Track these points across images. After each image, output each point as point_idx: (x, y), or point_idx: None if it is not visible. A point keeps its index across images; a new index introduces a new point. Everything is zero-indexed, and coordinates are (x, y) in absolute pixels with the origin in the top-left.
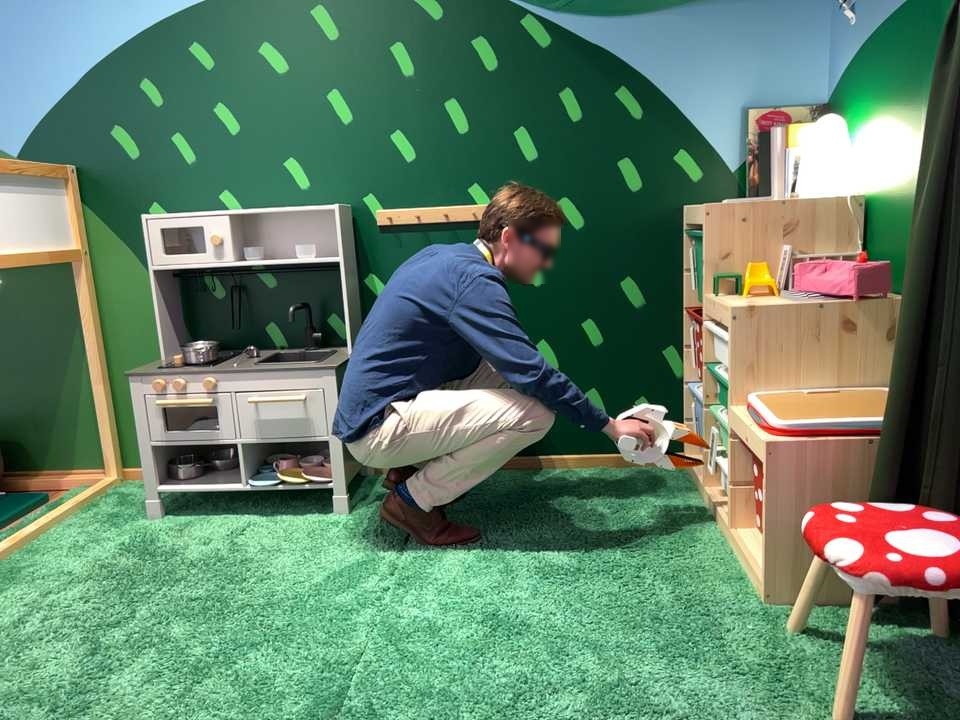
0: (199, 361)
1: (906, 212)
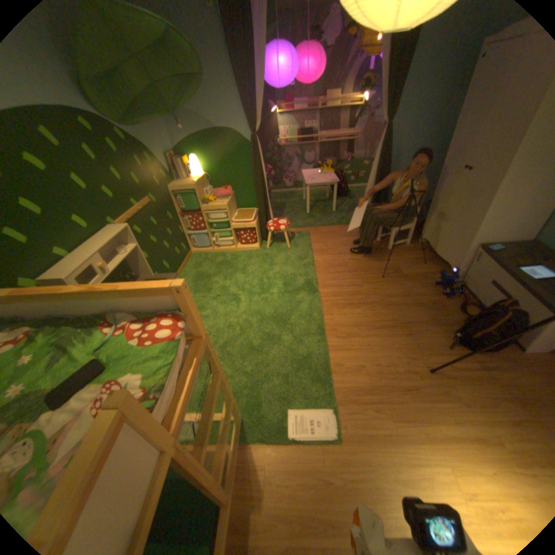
0: None
1: (223, 176)
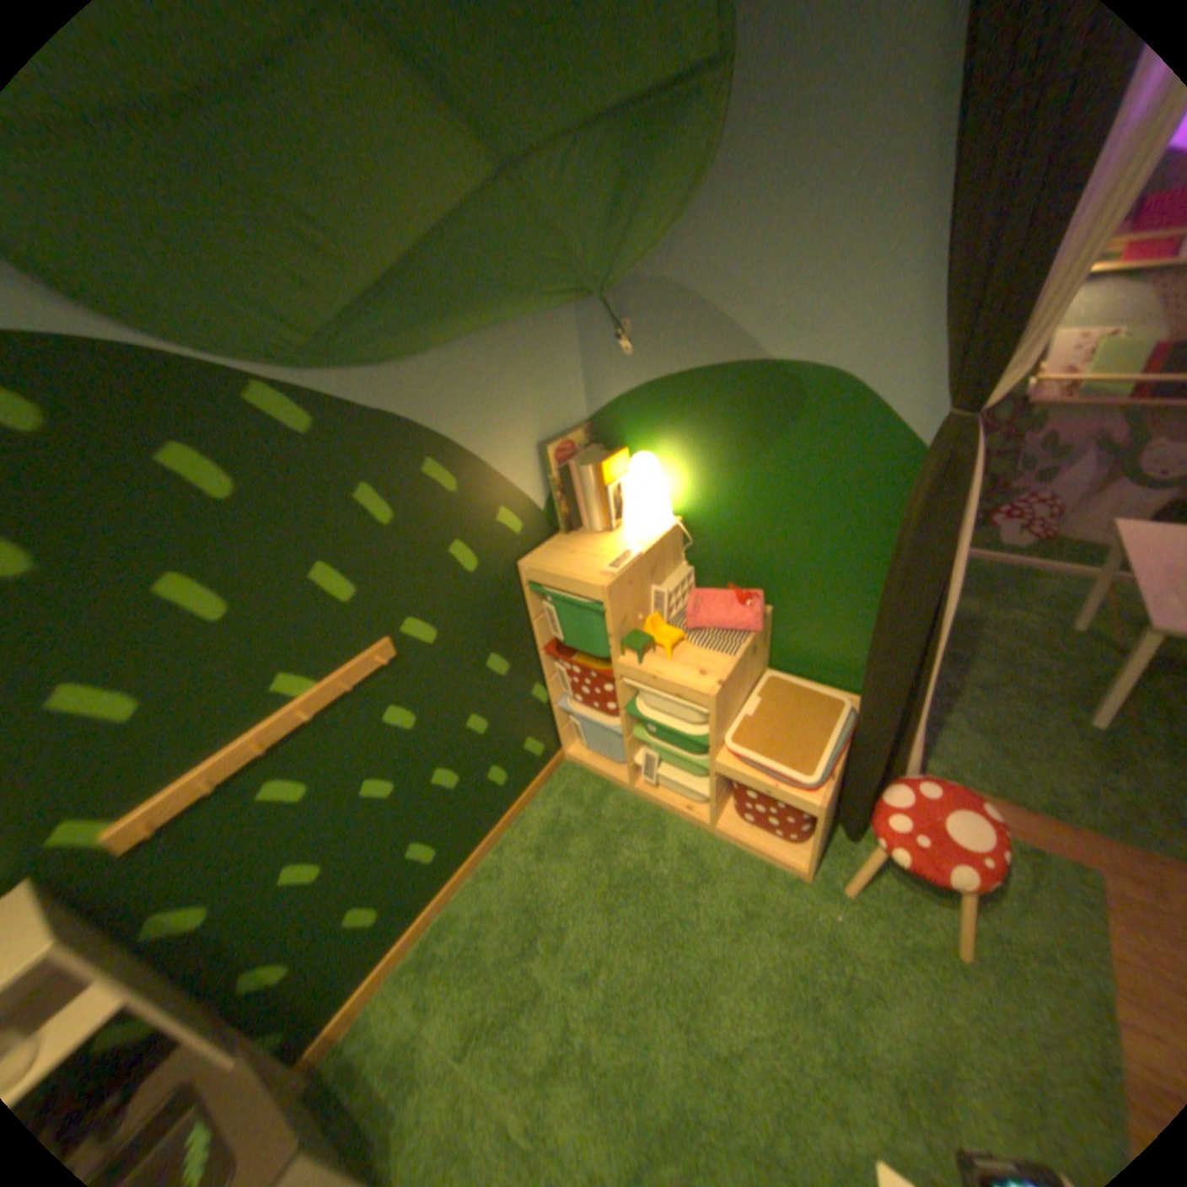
0: None
1: (748, 542)
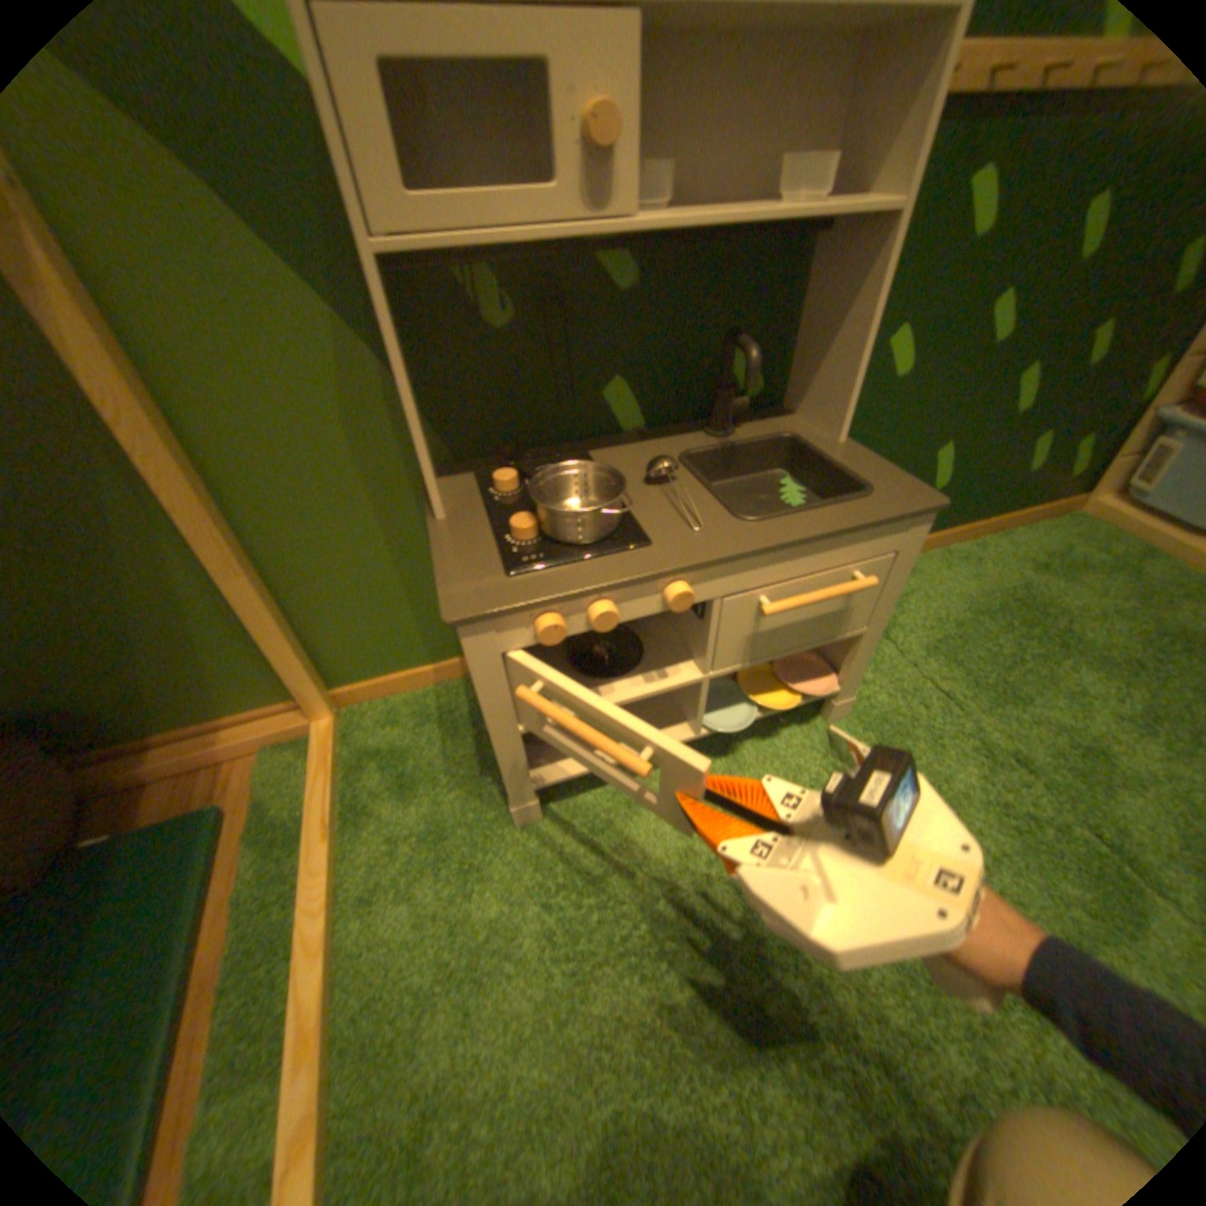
0: (610, 532)
1: None
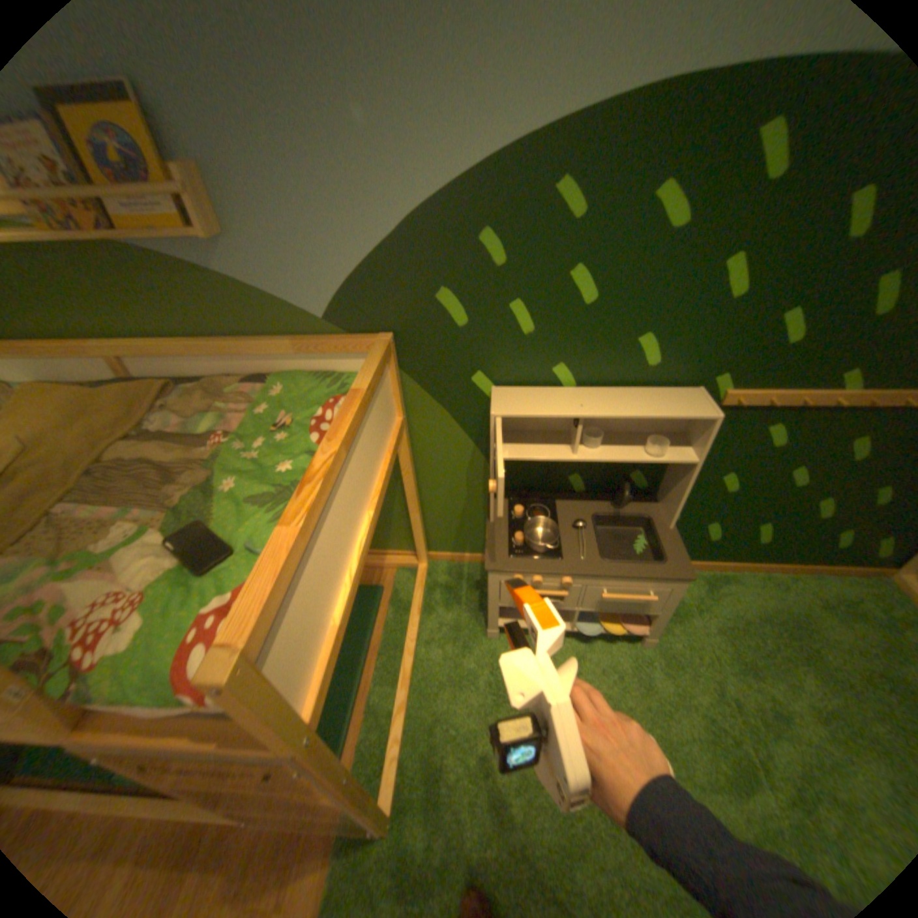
0: (548, 551)
1: None
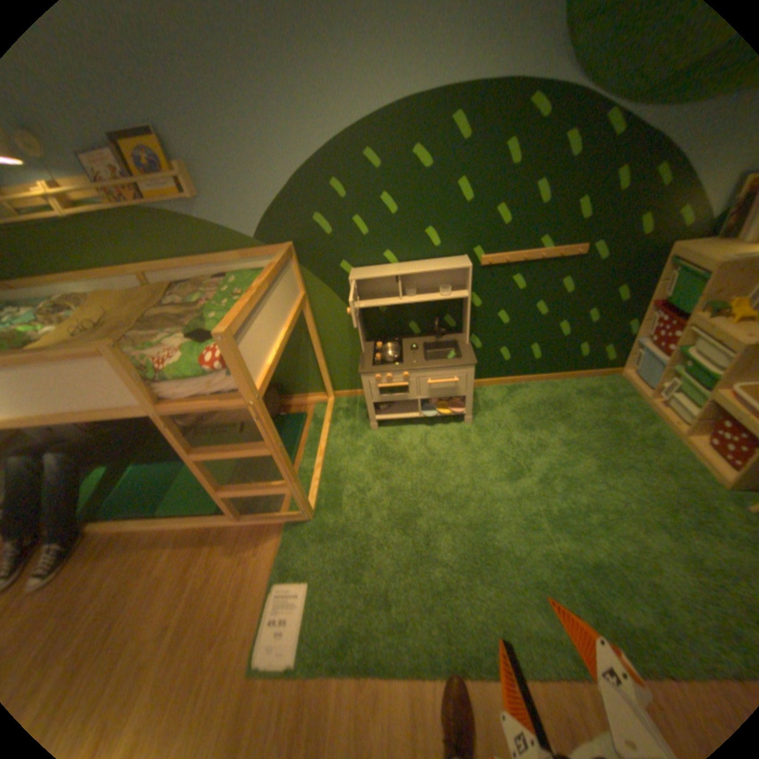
0: (393, 360)
1: None
